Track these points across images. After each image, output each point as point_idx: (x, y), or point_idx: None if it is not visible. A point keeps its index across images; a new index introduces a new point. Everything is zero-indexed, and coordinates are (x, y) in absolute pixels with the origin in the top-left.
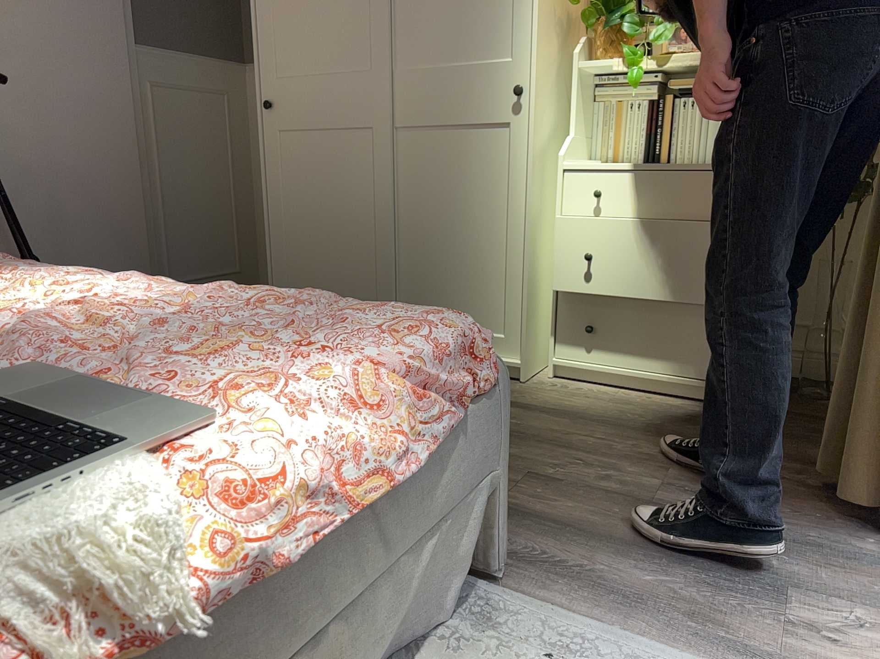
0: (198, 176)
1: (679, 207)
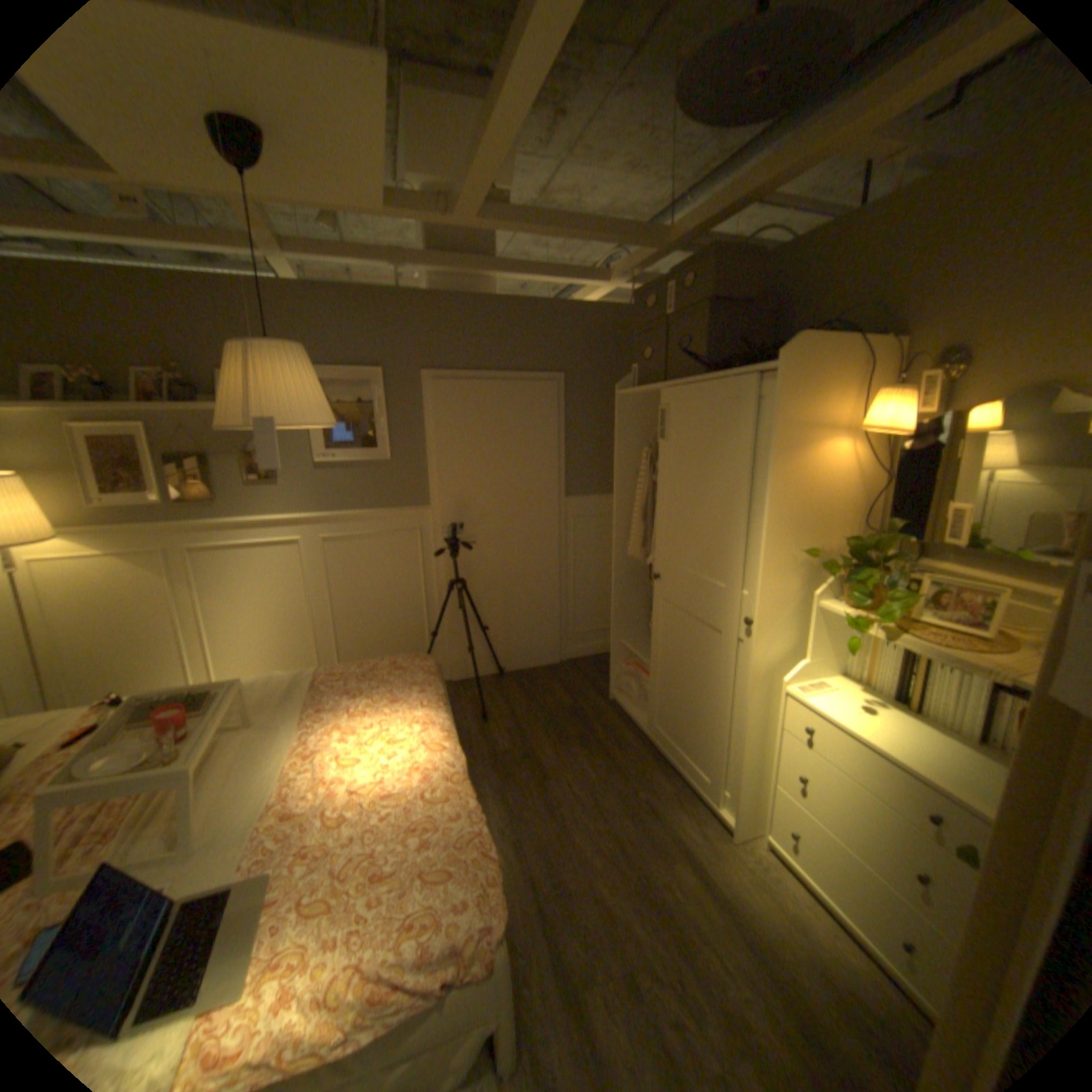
0: (598, 568)
1: (880, 788)
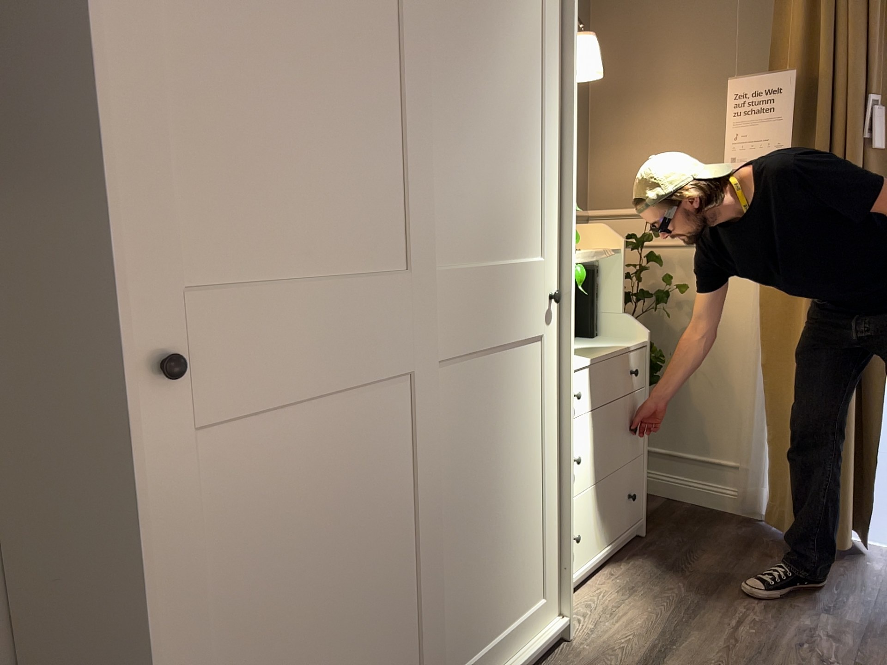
0: None
1: (607, 388)
